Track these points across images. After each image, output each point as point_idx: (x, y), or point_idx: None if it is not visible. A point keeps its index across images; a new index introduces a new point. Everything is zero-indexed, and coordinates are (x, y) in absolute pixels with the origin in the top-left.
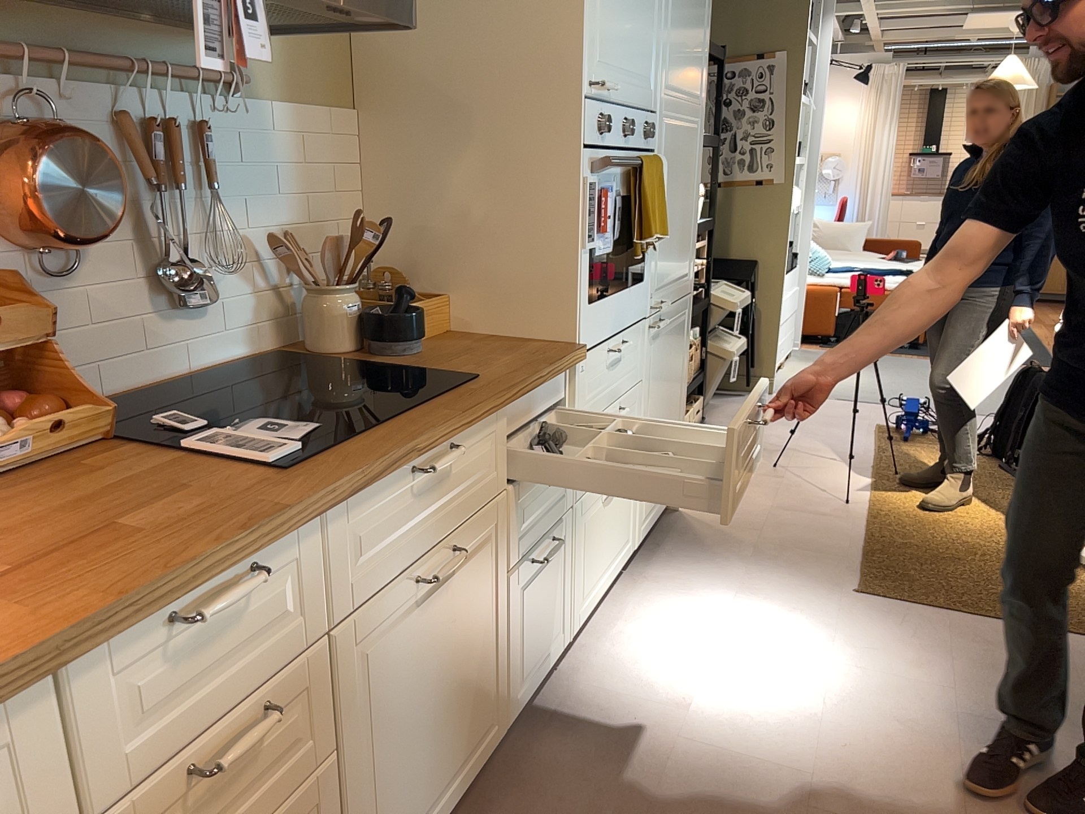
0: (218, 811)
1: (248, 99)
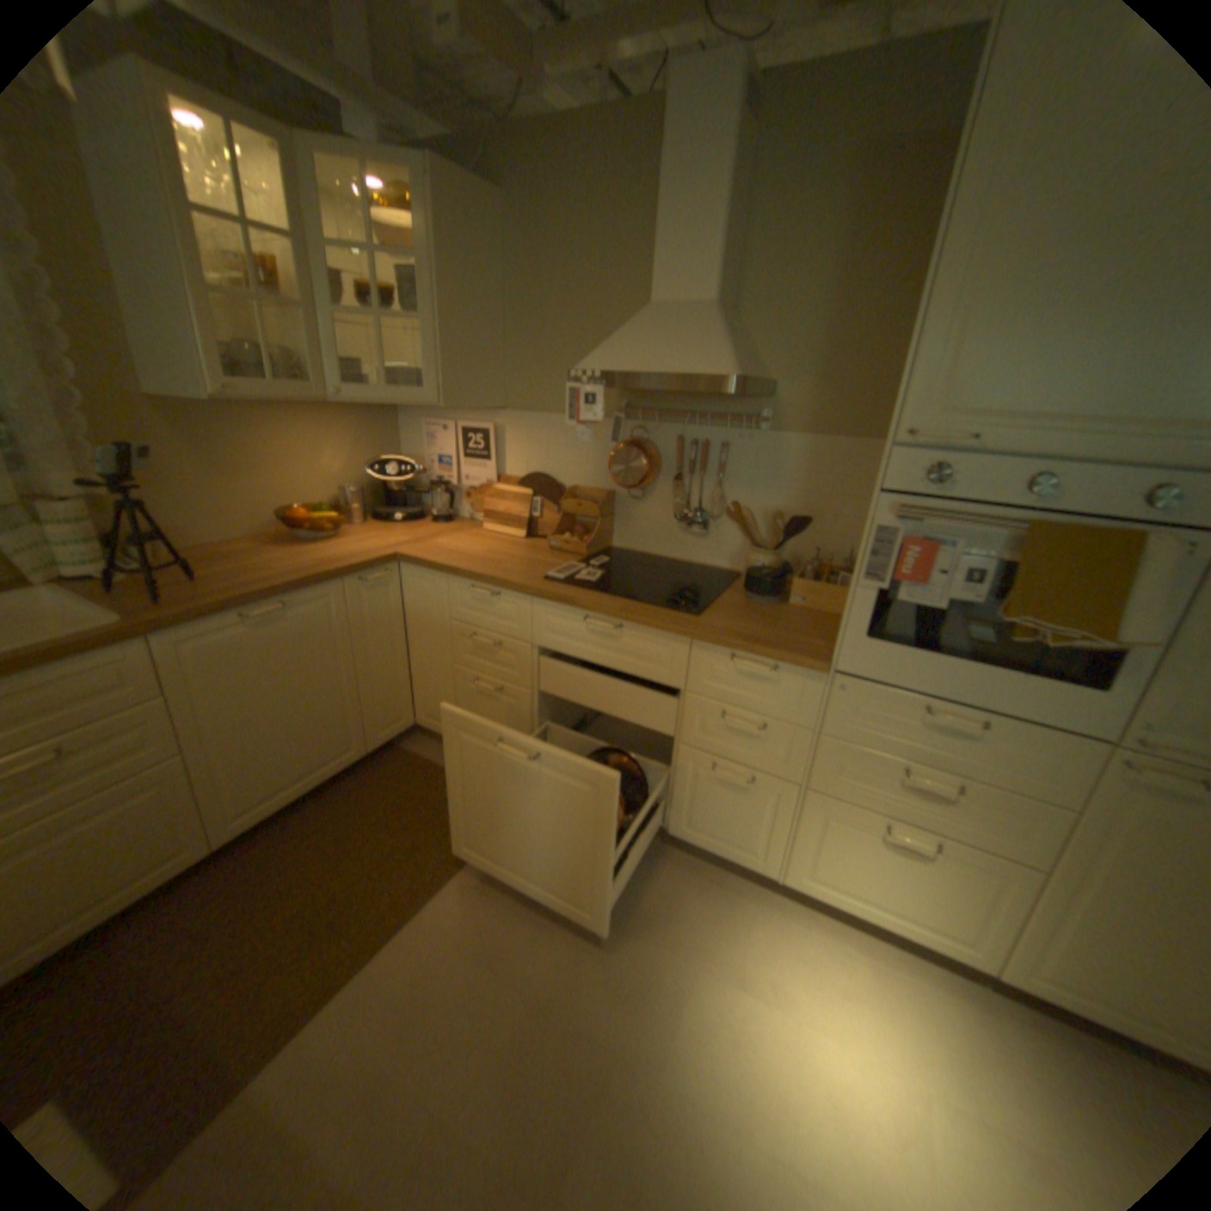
0: (485, 657)
1: (769, 430)
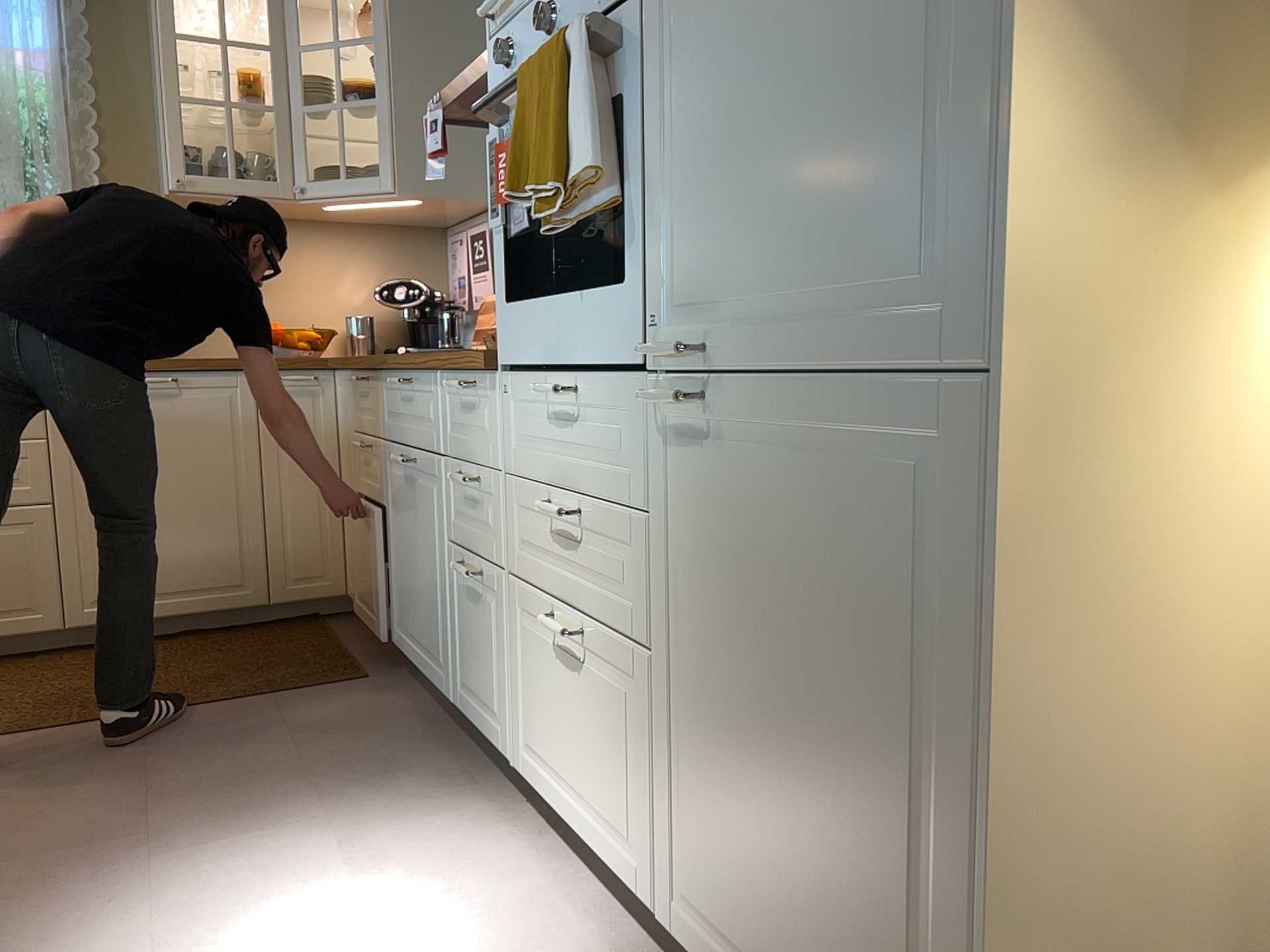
0: (367, 473)
1: None
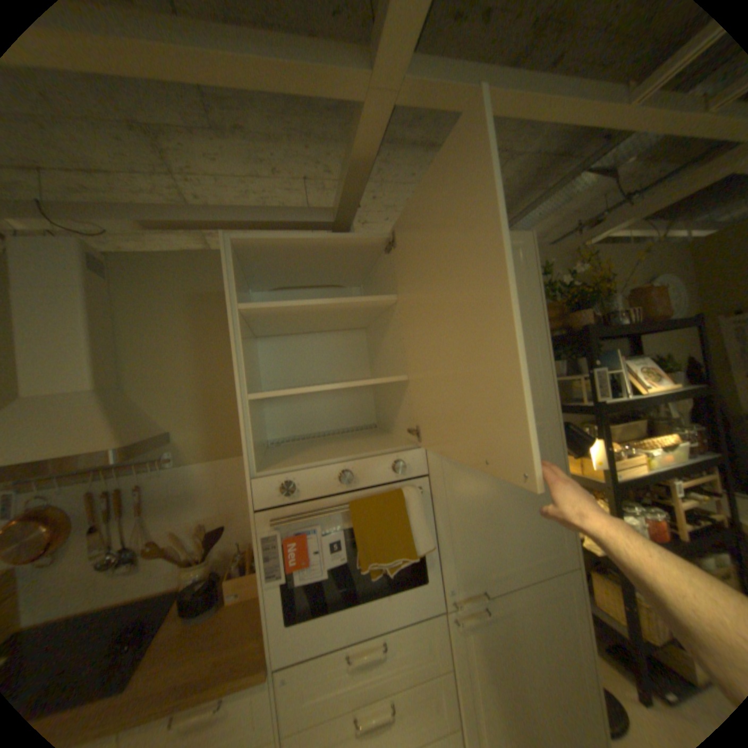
0: None
1: (173, 467)
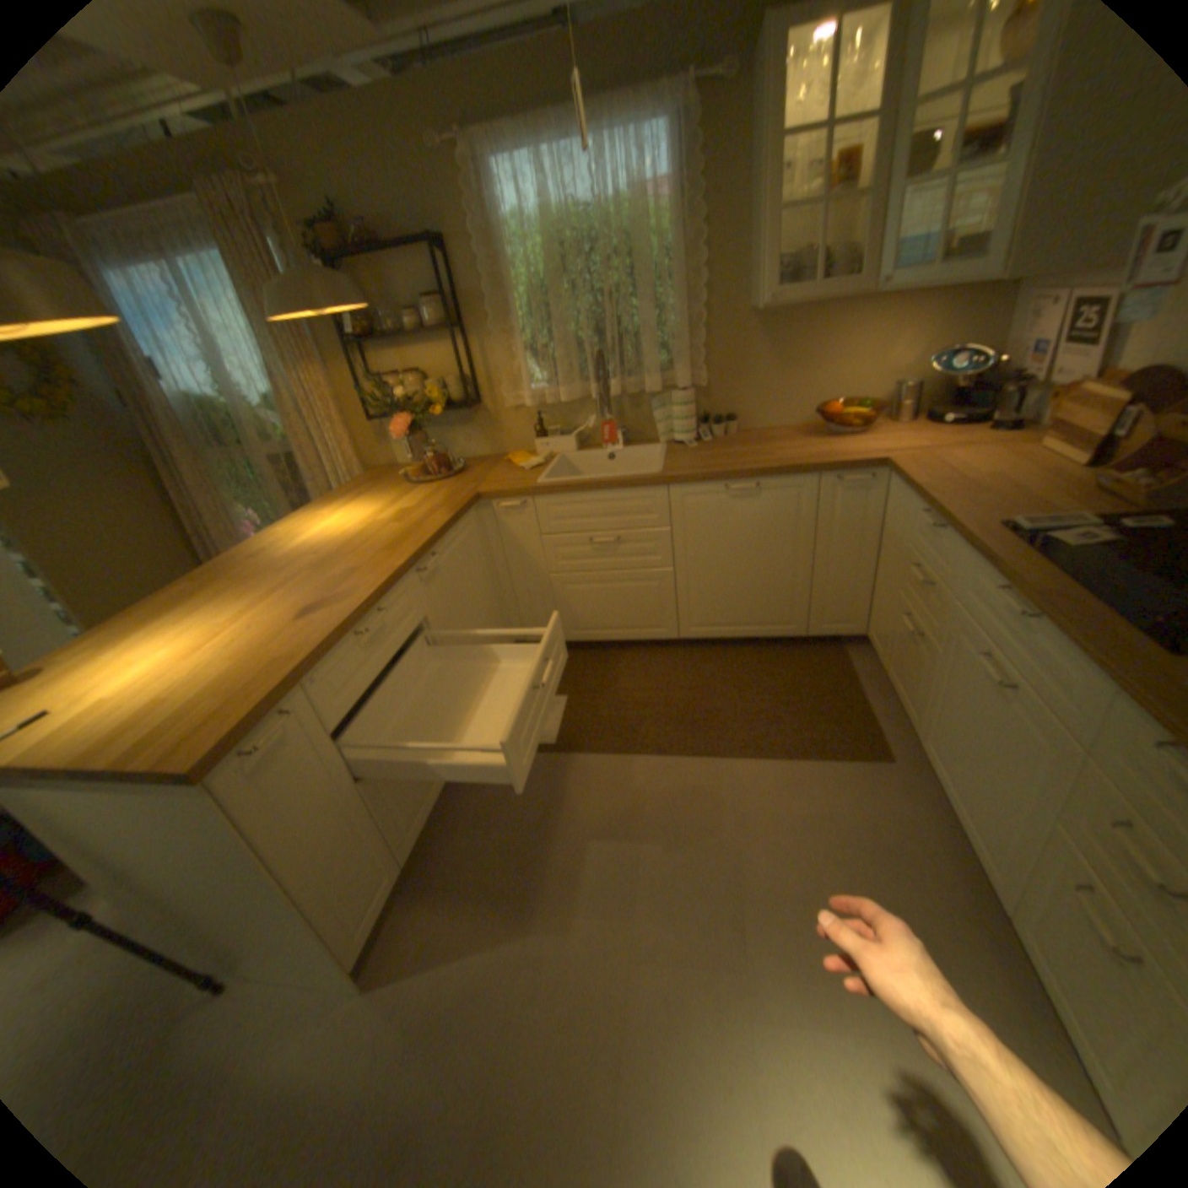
0: (919, 595)
1: None
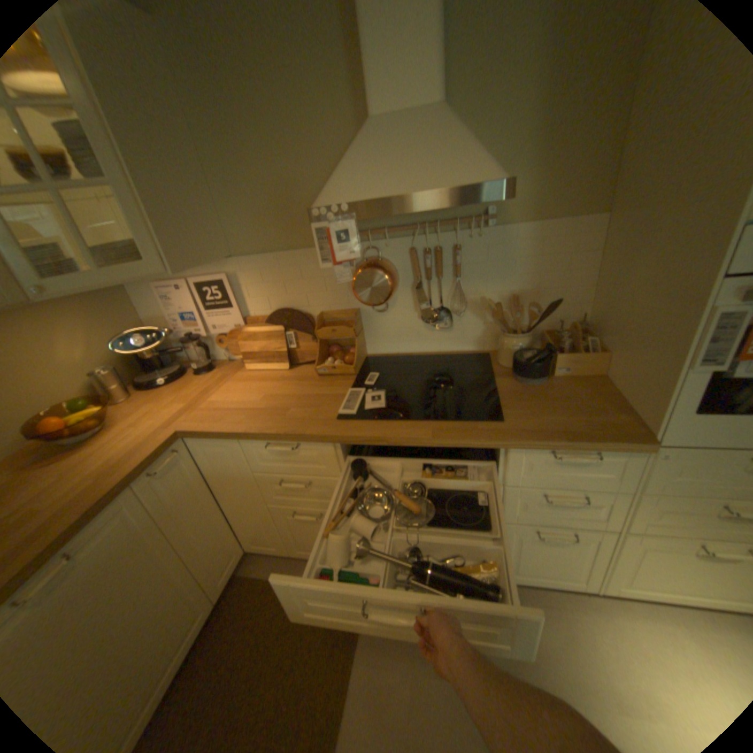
0: (298, 495)
1: (496, 224)
